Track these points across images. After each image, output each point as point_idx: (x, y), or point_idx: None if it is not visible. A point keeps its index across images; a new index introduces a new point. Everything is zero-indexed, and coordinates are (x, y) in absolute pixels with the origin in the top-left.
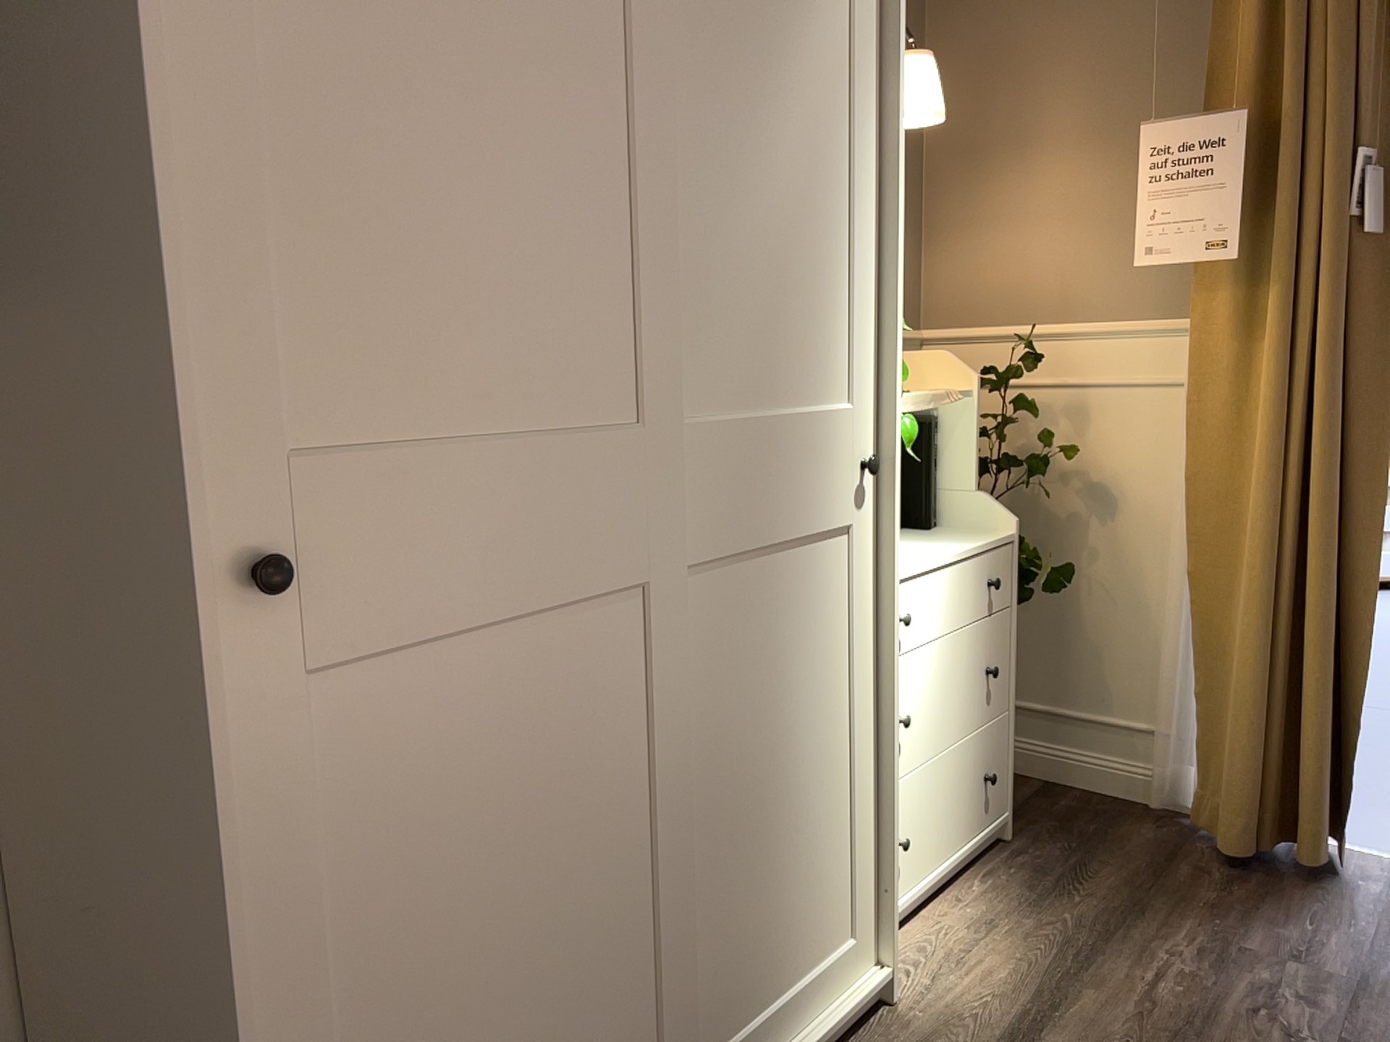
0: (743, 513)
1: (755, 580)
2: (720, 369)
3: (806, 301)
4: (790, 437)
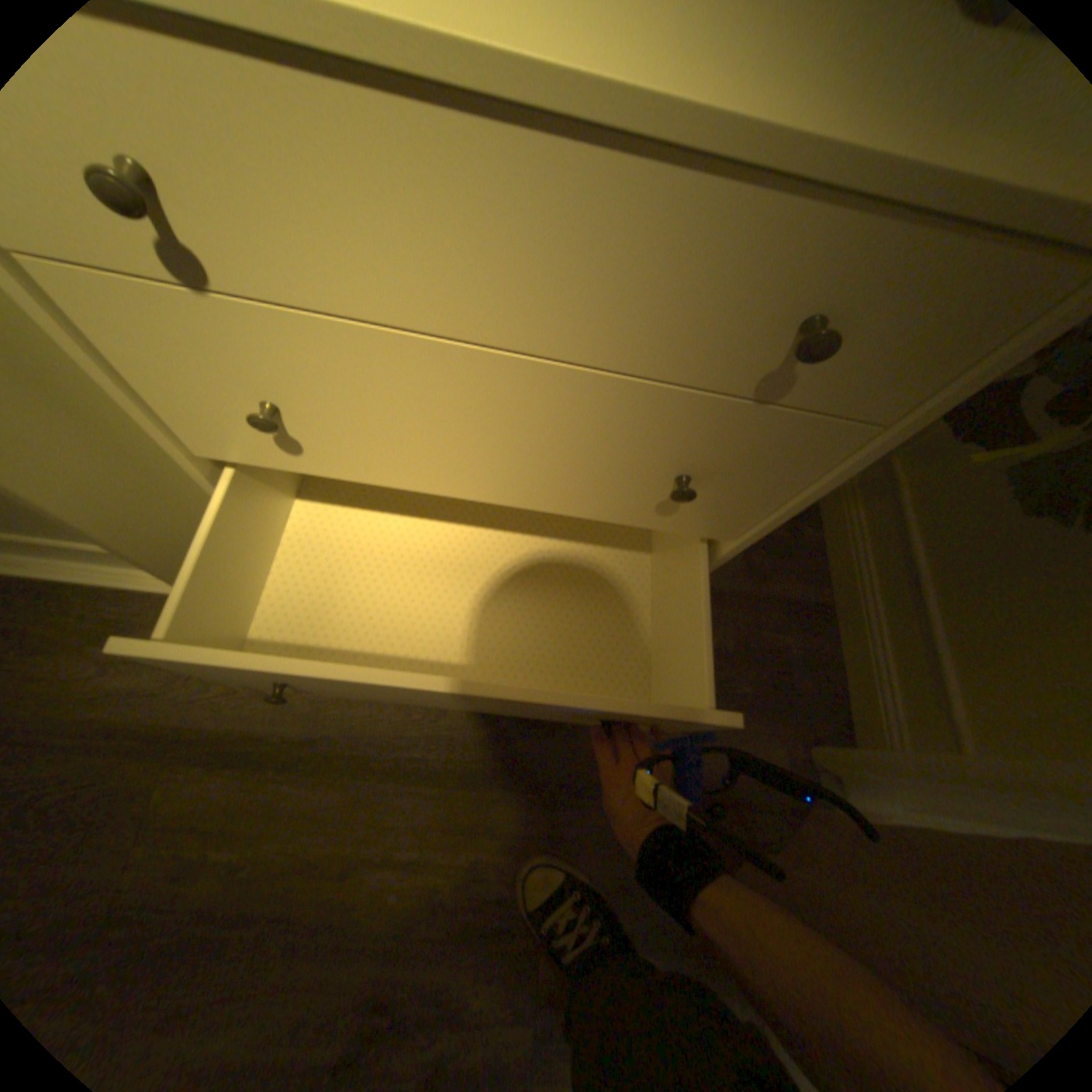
0: None
1: None
2: None
3: None
4: None
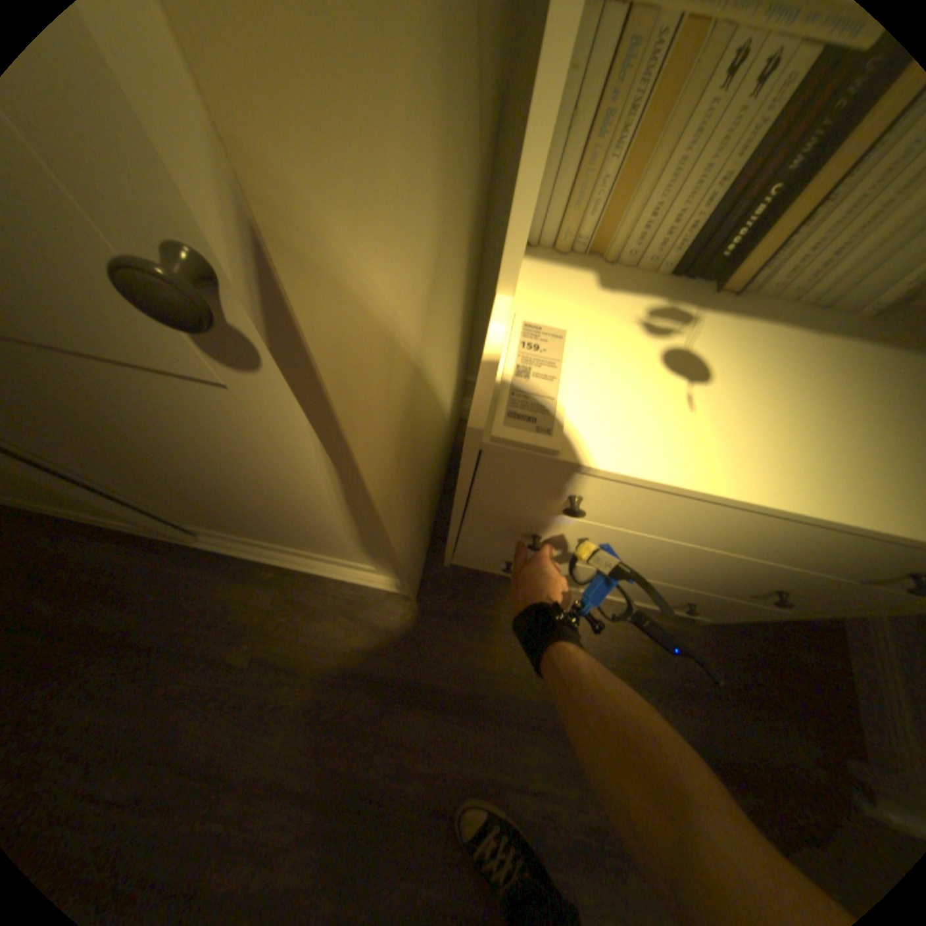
0: None
1: None
2: None
3: None
4: None
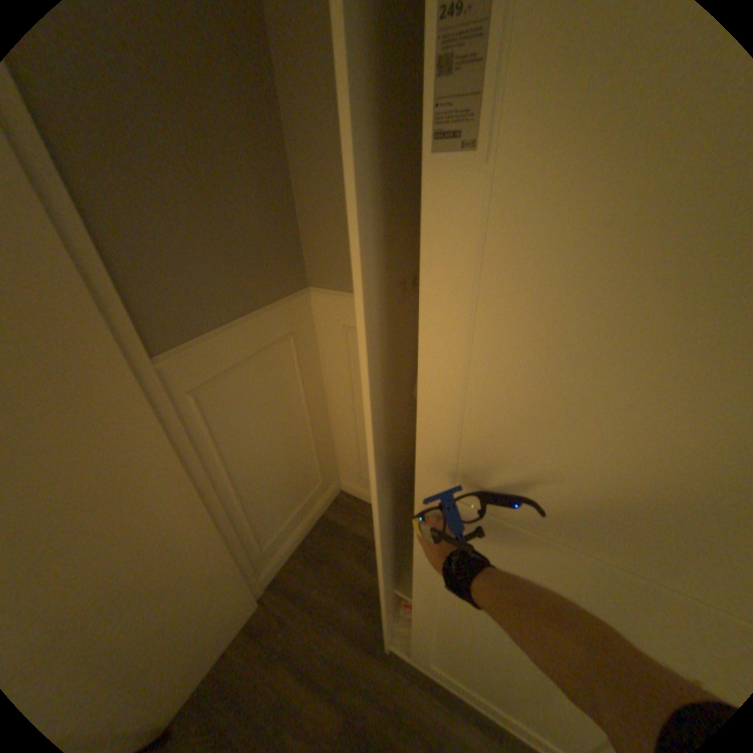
0: None
1: None
2: None
3: None
4: None
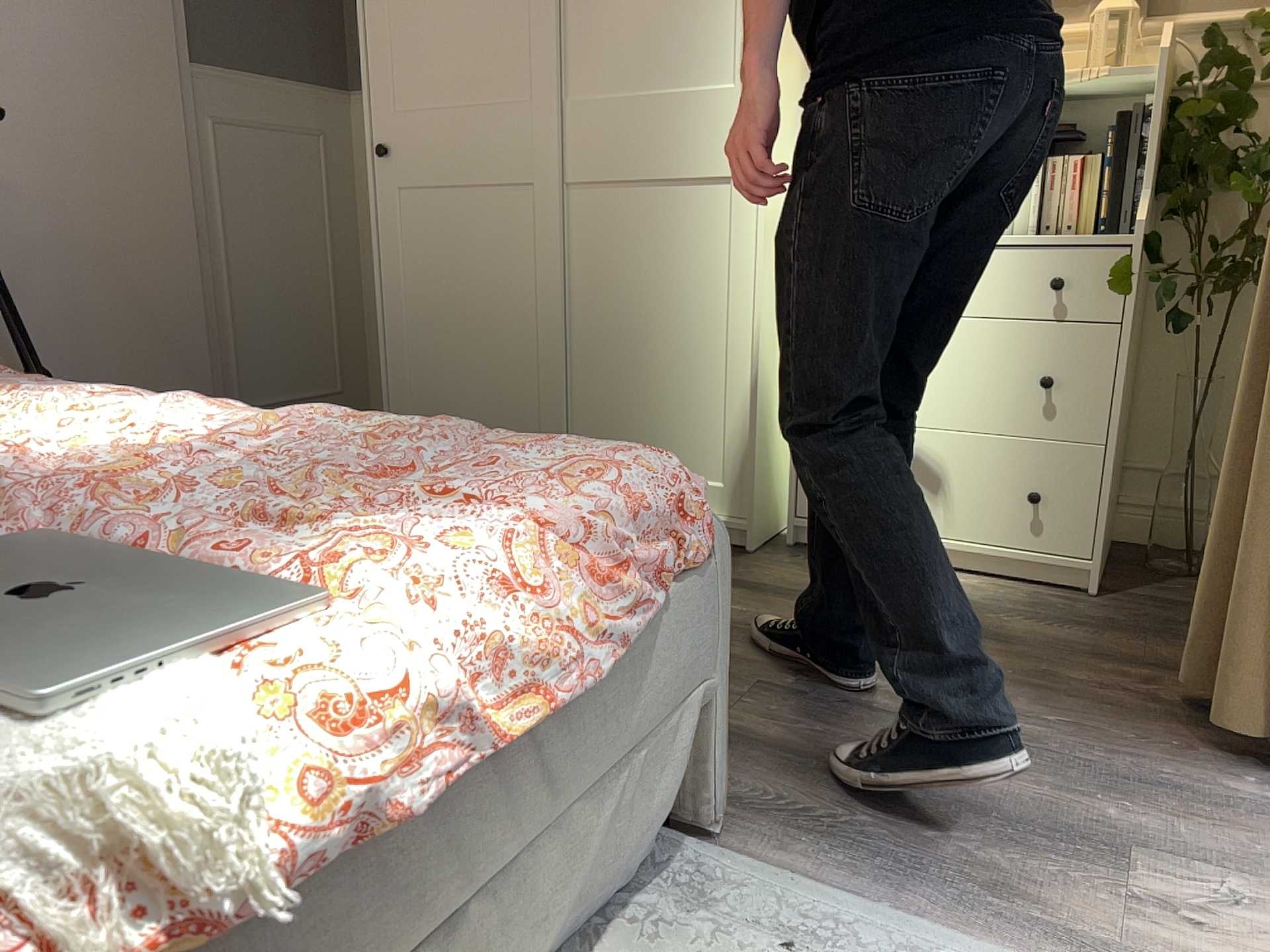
0: (619, 159)
1: (633, 202)
2: (607, 72)
3: (685, 17)
4: (663, 112)
